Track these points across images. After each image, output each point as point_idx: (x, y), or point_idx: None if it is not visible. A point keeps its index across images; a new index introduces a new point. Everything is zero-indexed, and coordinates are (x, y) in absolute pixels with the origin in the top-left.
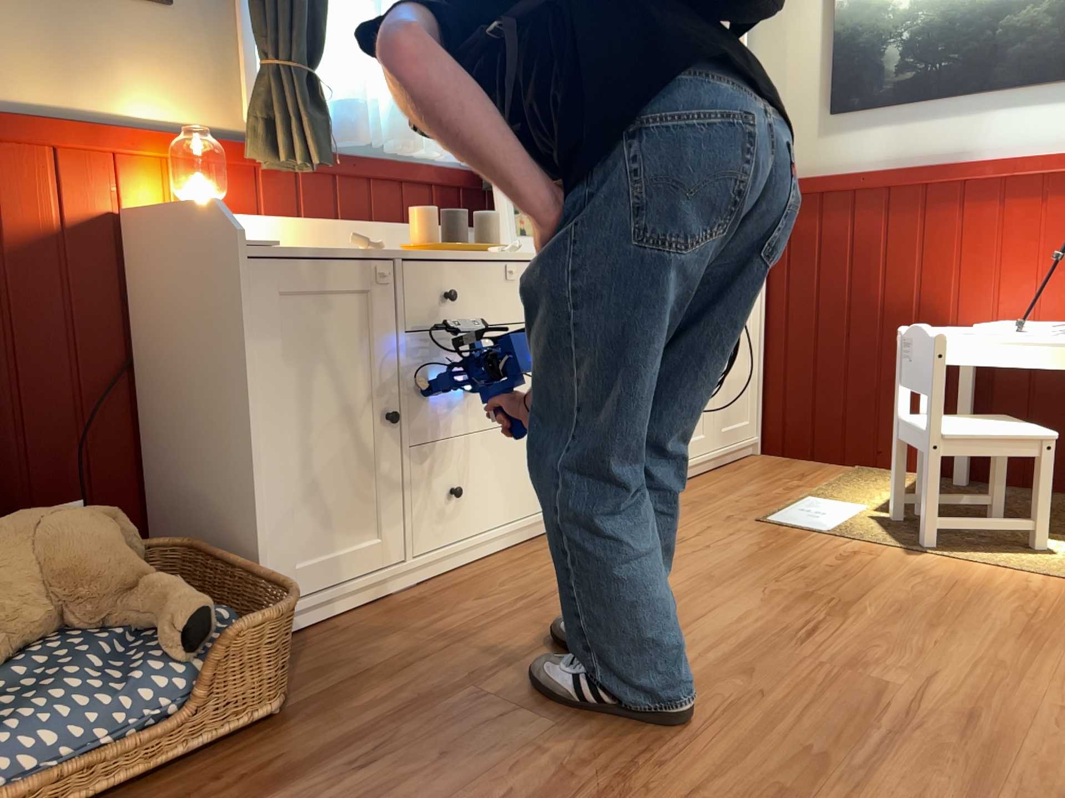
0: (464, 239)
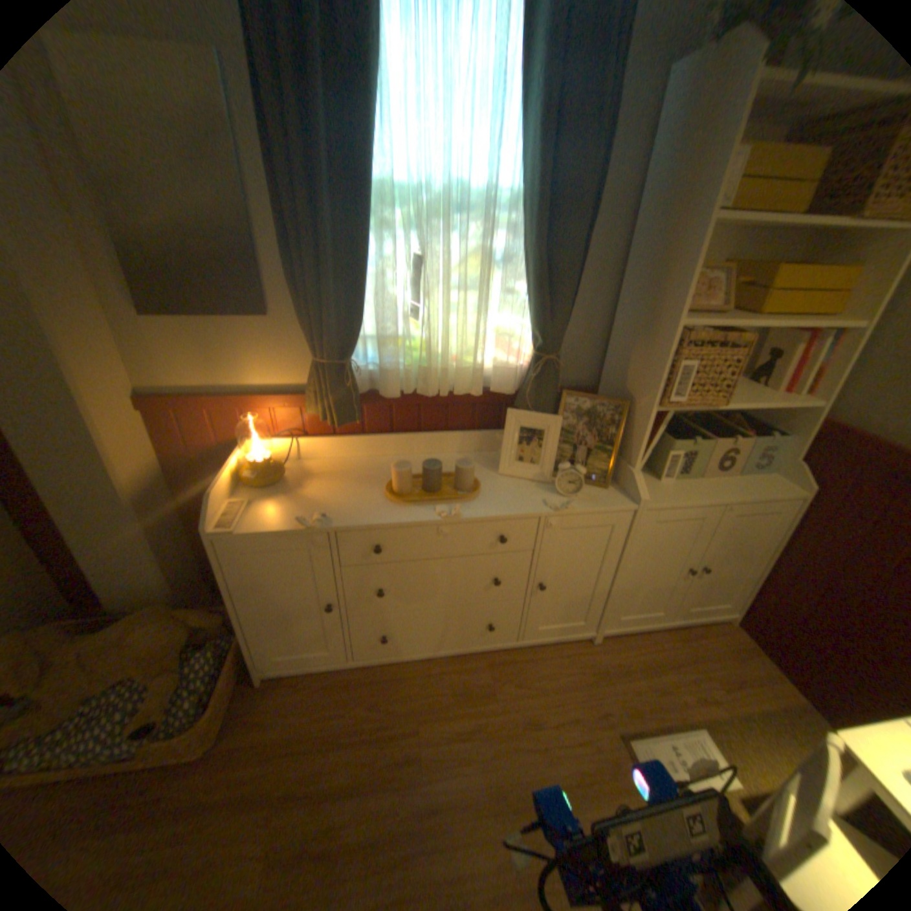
0: (435, 485)
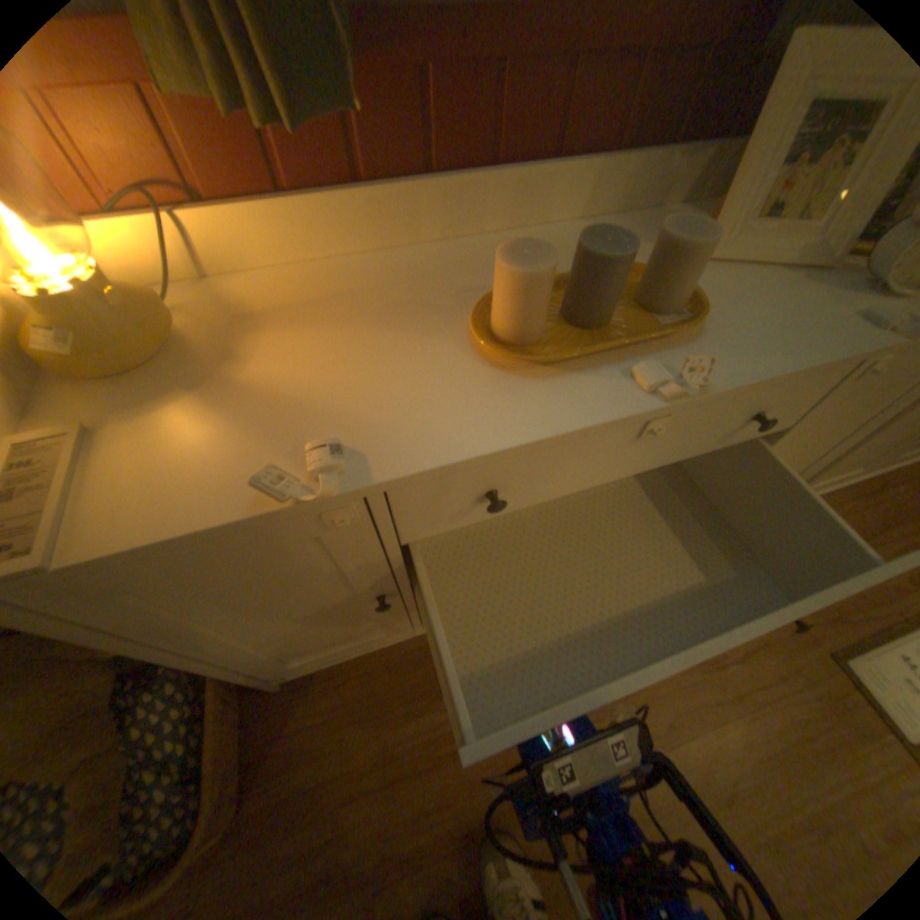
0: (609, 305)
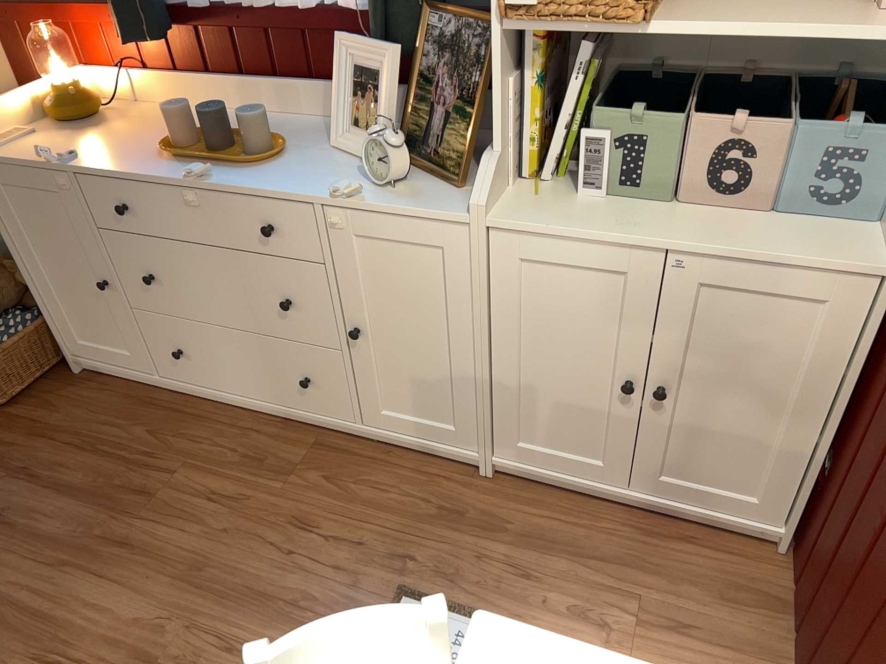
0: (222, 146)
